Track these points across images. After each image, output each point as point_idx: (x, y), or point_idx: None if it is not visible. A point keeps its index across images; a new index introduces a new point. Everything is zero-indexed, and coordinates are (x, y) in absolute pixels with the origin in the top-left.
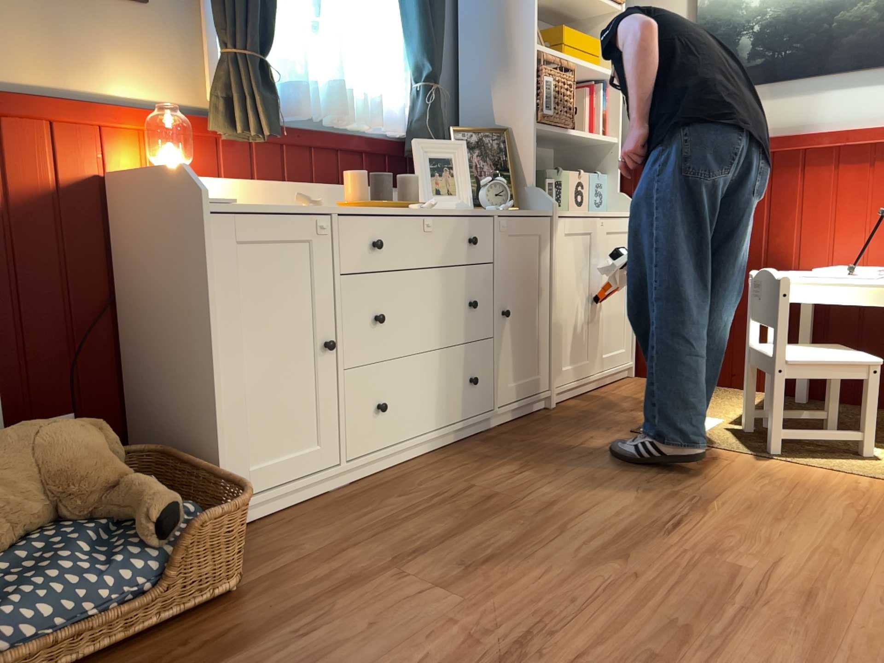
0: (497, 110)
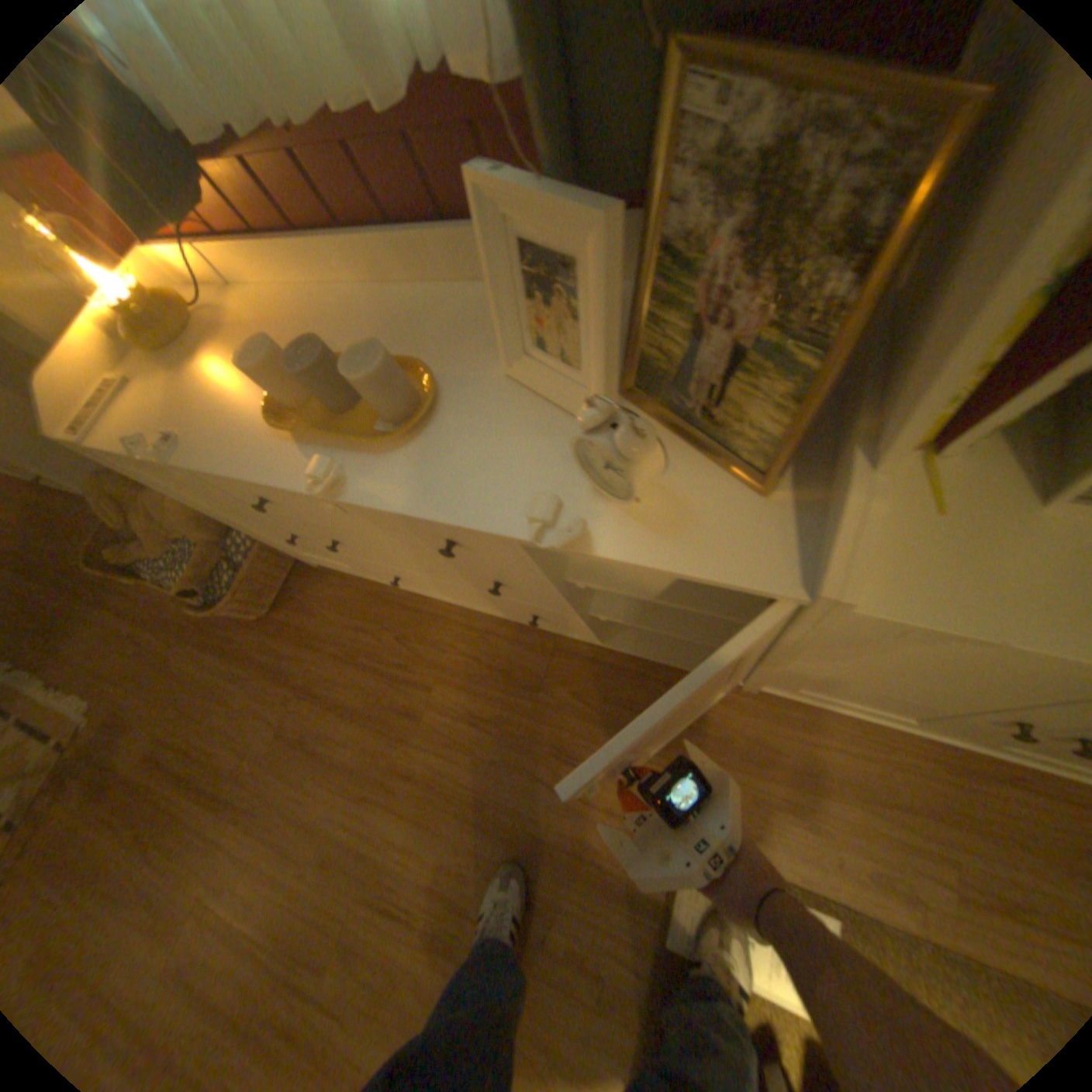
0: None
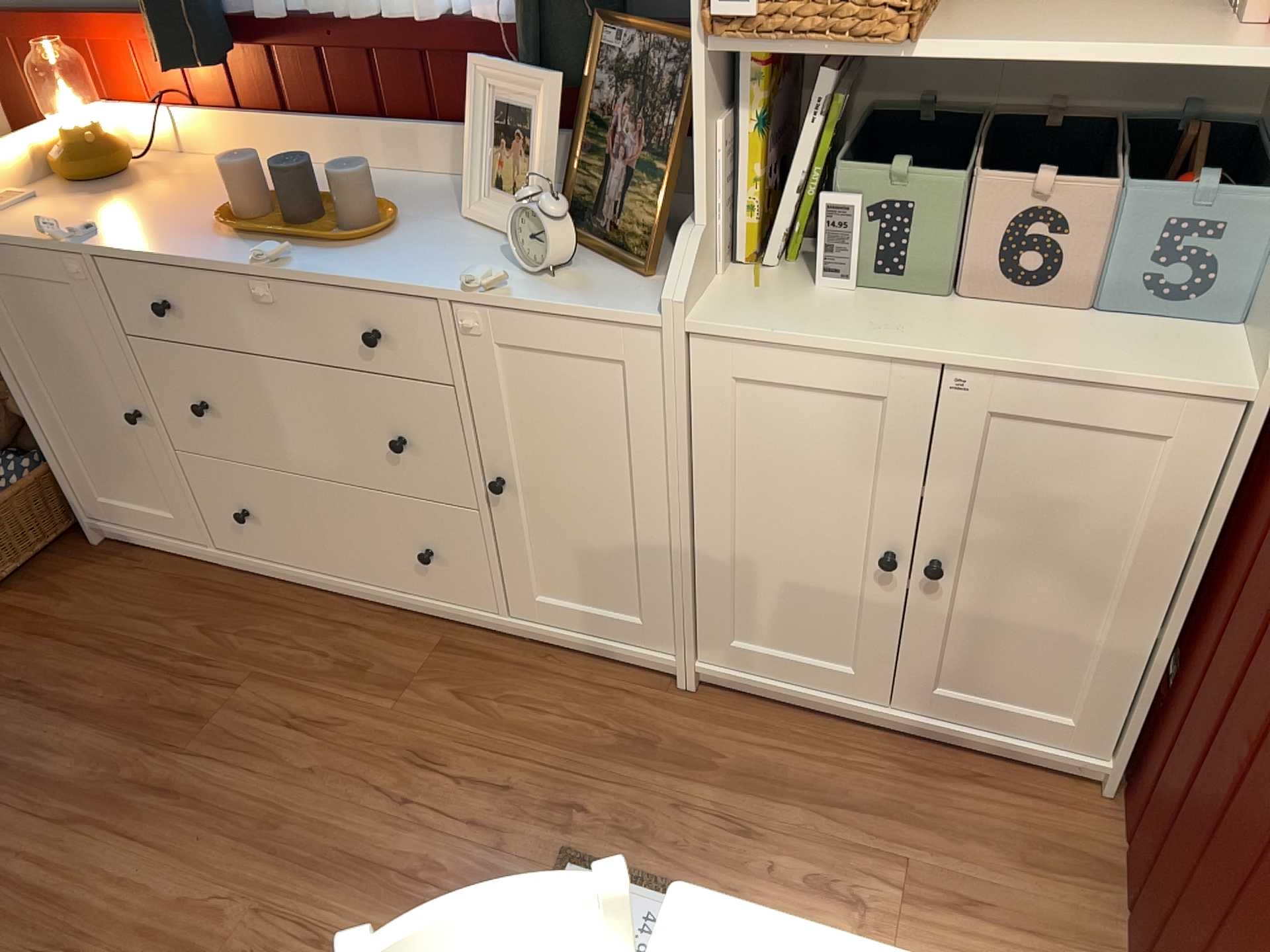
0: None
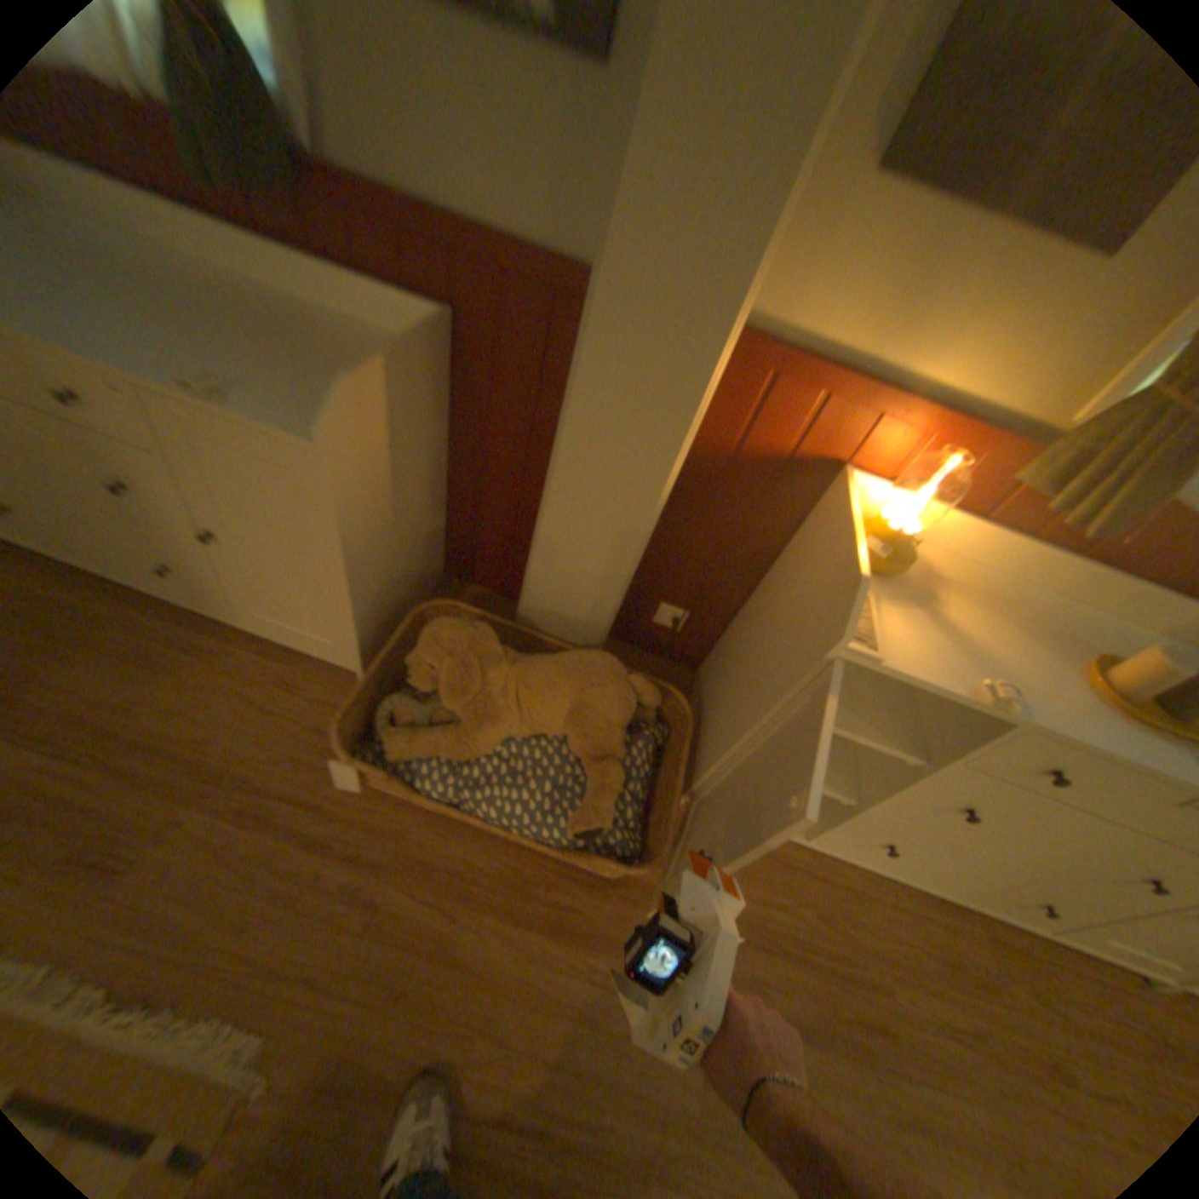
0: None
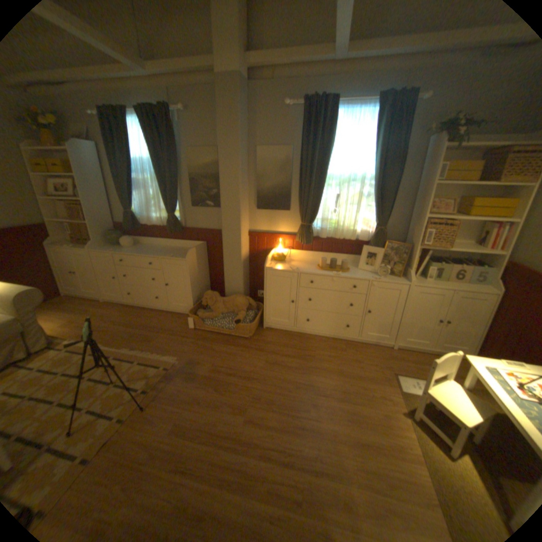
0: (413, 236)
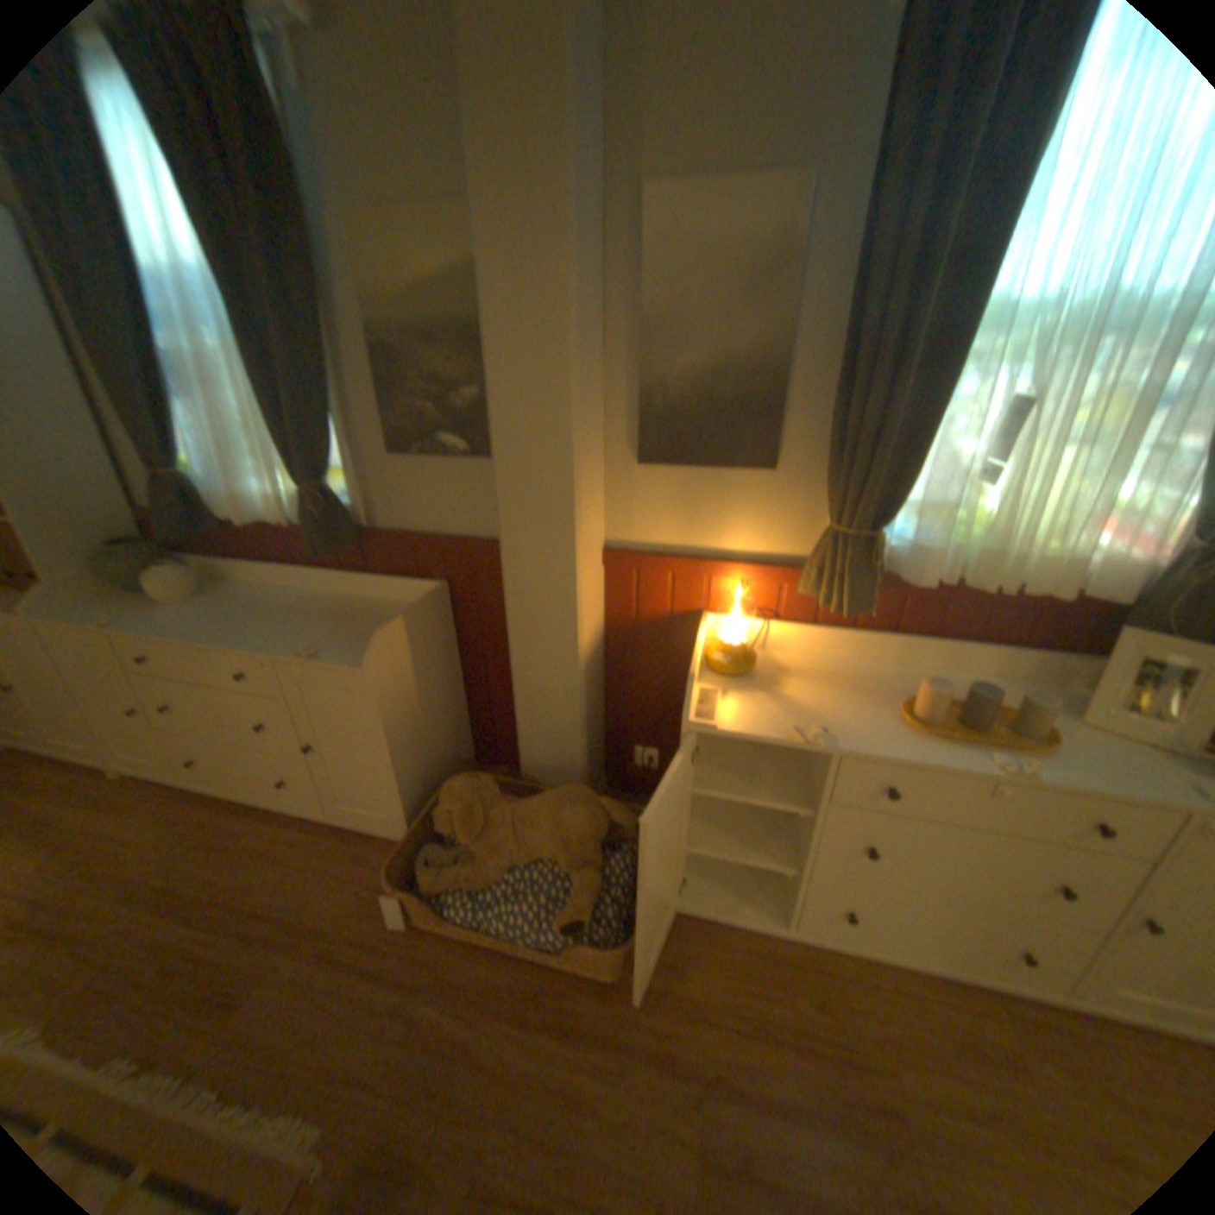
0: None
